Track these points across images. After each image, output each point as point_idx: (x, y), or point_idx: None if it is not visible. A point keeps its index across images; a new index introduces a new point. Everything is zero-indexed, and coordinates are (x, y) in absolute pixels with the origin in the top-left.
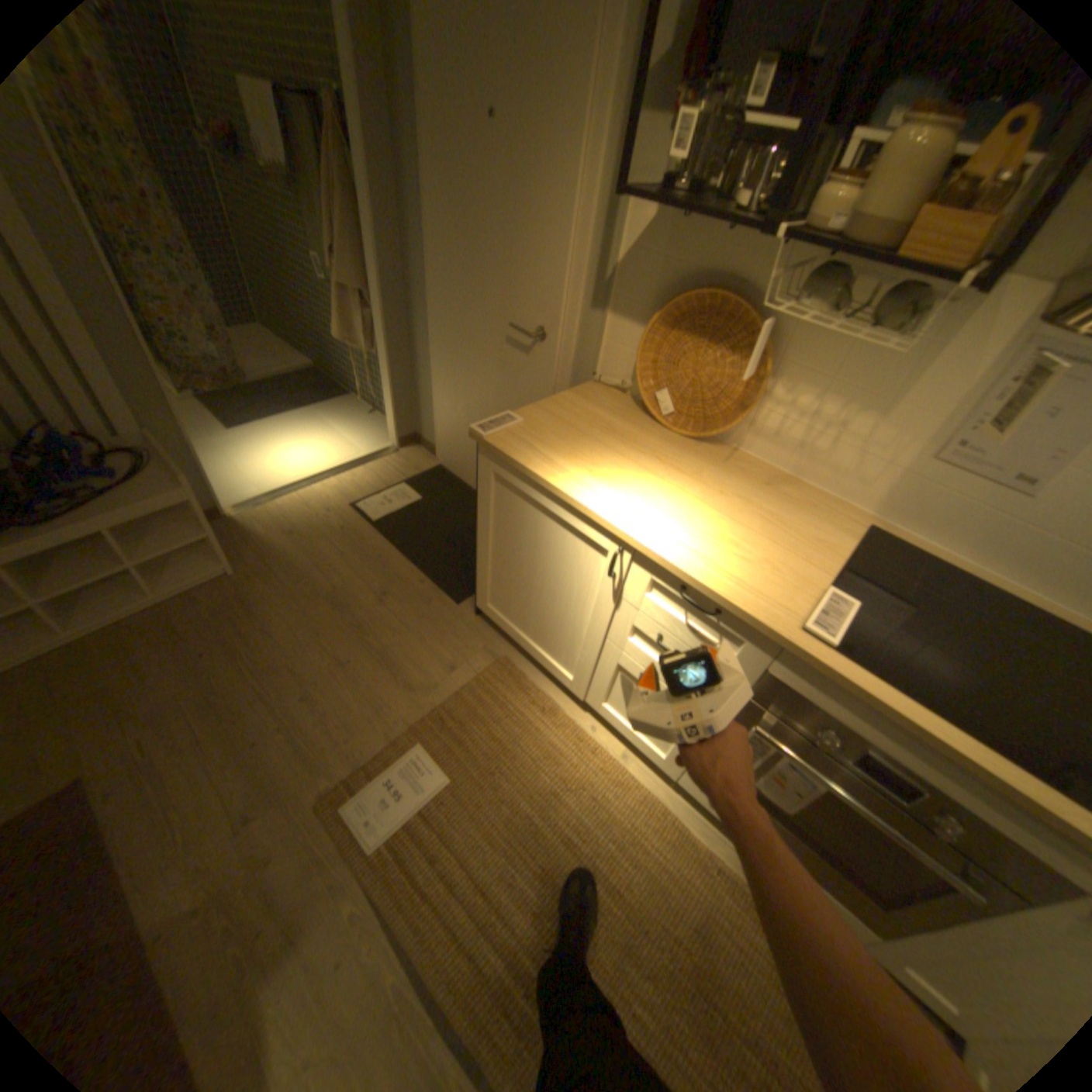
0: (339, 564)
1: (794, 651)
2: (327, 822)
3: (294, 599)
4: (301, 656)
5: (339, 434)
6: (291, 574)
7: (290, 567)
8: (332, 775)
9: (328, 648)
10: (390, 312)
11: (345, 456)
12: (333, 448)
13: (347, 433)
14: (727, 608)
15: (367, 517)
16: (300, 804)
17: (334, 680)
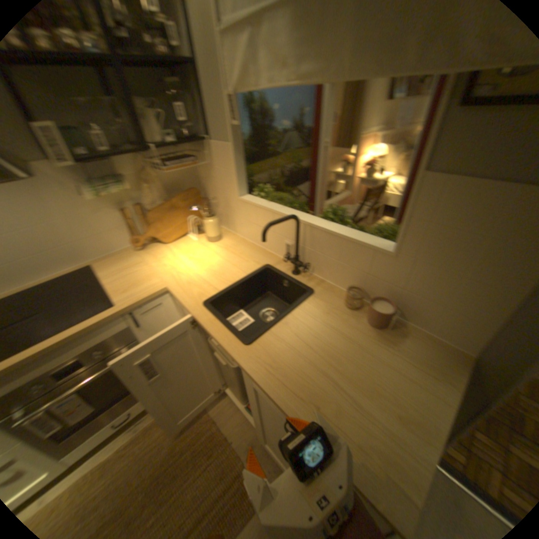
0: None
1: None
2: None
3: None
4: None
5: None
6: None
7: None
8: None
9: None
10: None
11: None
12: None
13: None
14: None
15: None
16: None
17: None
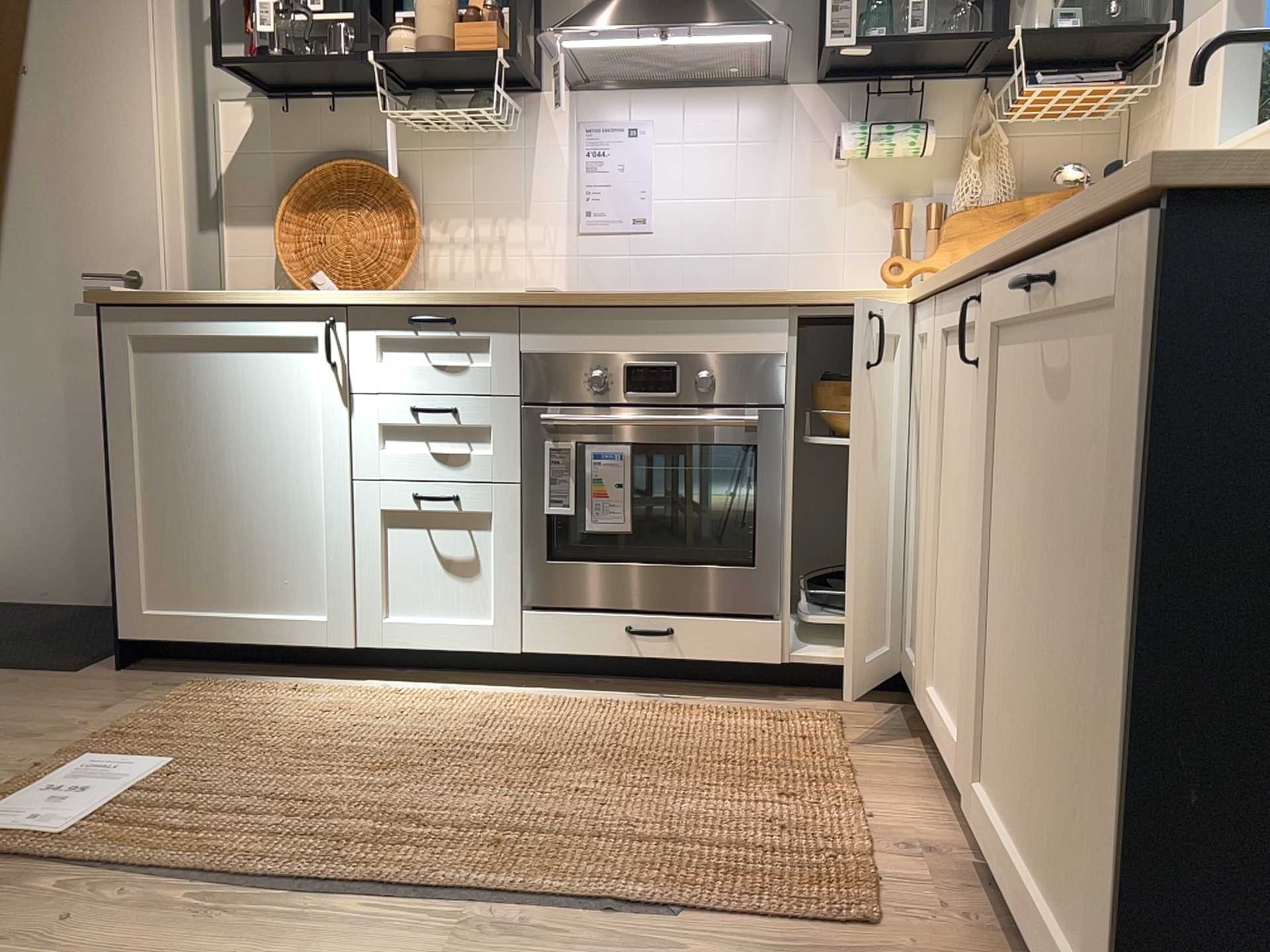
0: None
1: (524, 305)
2: None
3: None
4: None
5: None
6: None
7: None
8: None
9: None
10: None
11: None
12: None
13: None
14: (456, 307)
15: None
16: None
17: None
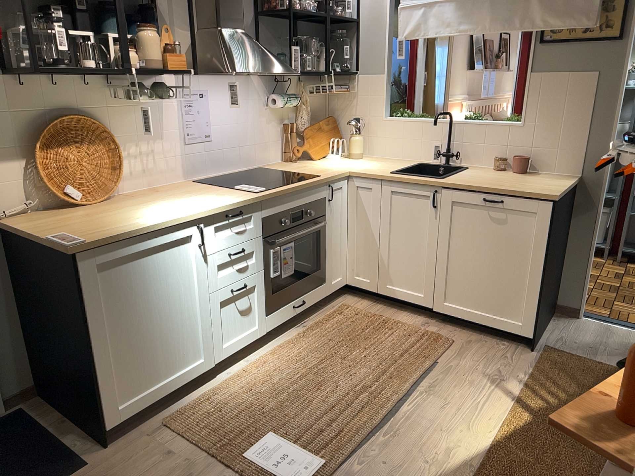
0: None
1: (263, 199)
2: None
3: None
4: None
5: None
6: None
7: None
8: None
9: None
10: None
11: None
12: None
13: None
14: (242, 206)
15: None
16: None
17: None
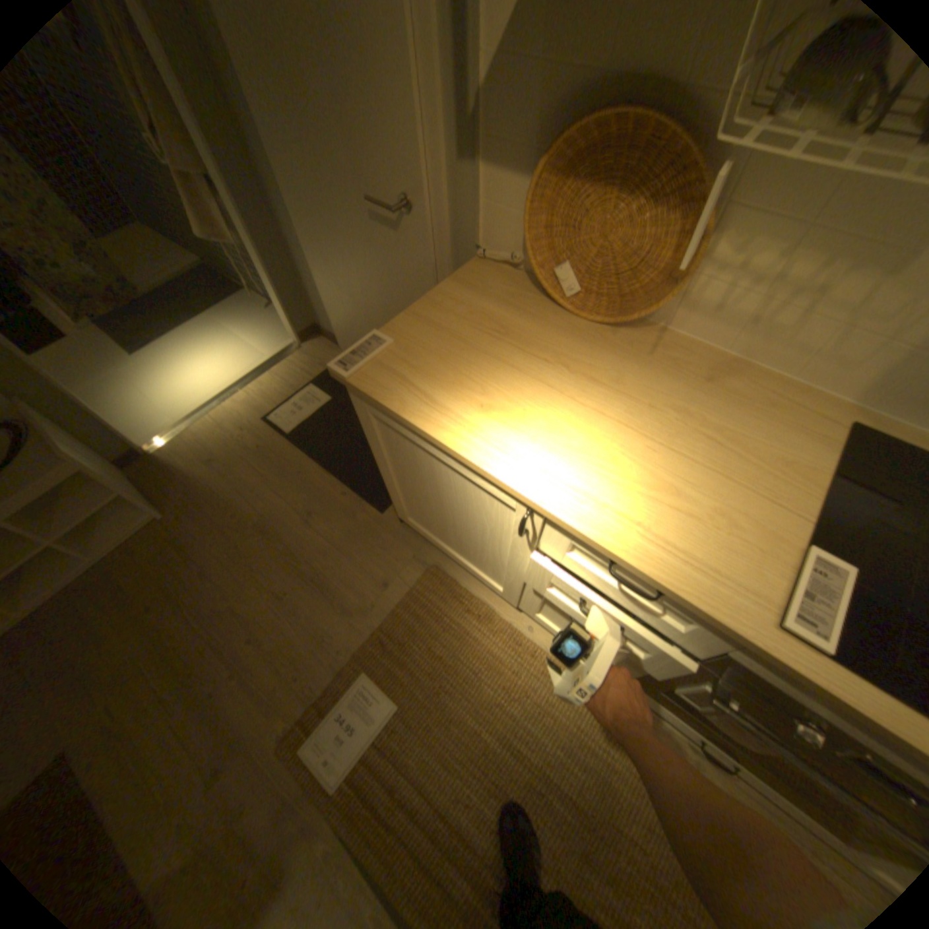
0: (259, 489)
1: (768, 658)
2: (288, 766)
3: (223, 535)
4: (238, 596)
5: (237, 339)
6: (216, 509)
7: (214, 500)
8: (286, 717)
9: (263, 583)
10: (244, 195)
11: (247, 364)
12: (234, 357)
13: (246, 336)
14: (673, 596)
15: (279, 431)
16: (260, 750)
17: (273, 617)
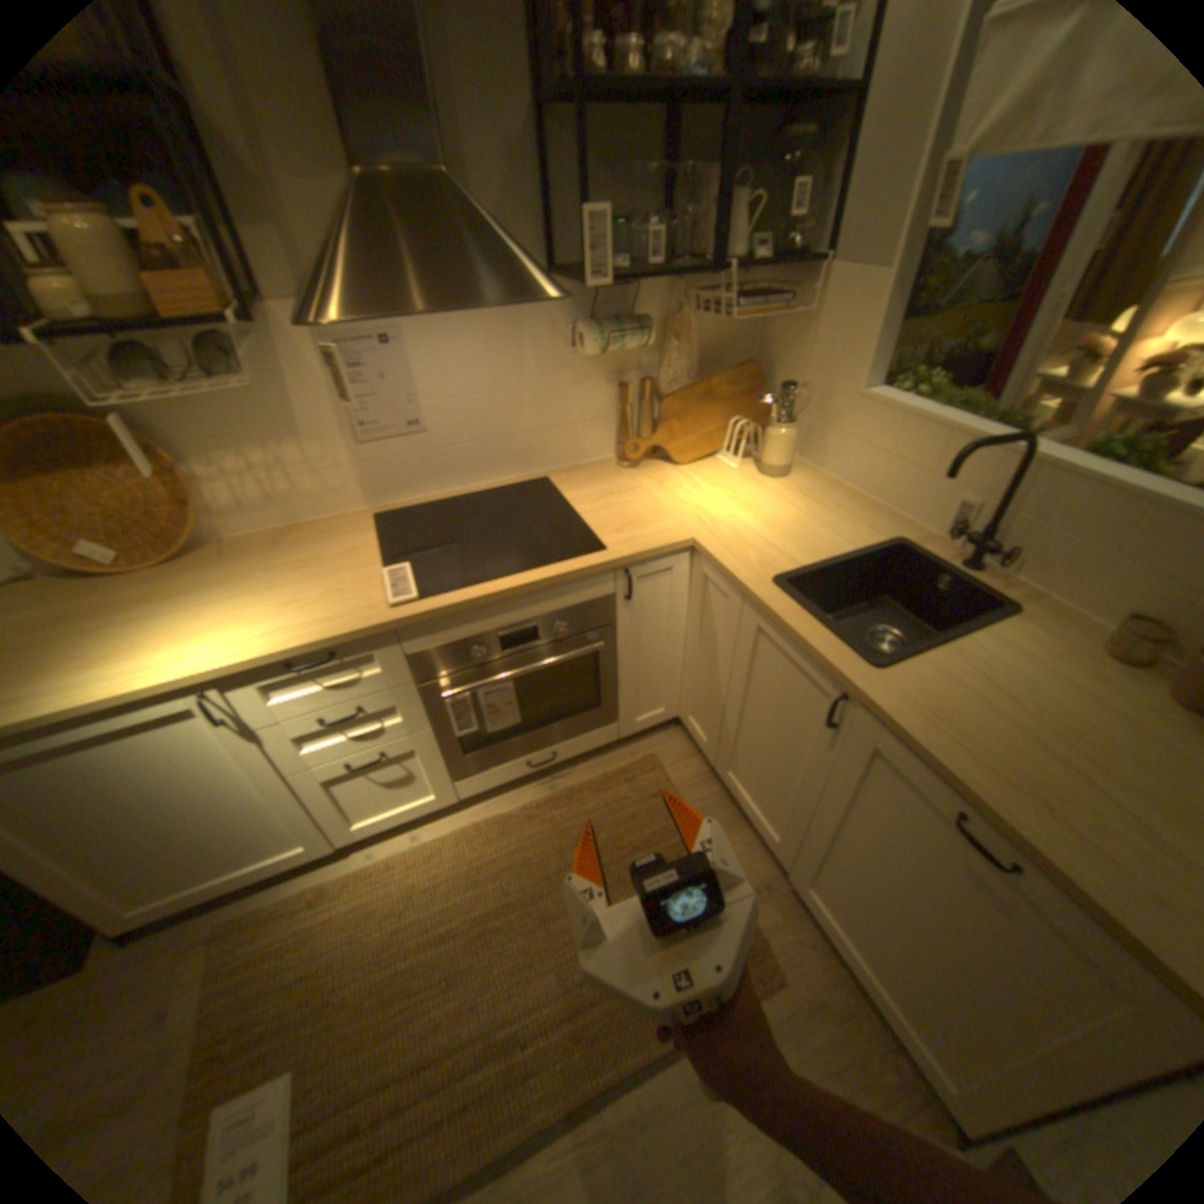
0: None
1: (397, 625)
2: None
3: None
4: None
5: None
6: None
7: None
8: None
9: None
10: None
11: None
12: None
13: None
14: (330, 644)
15: None
16: None
17: None
